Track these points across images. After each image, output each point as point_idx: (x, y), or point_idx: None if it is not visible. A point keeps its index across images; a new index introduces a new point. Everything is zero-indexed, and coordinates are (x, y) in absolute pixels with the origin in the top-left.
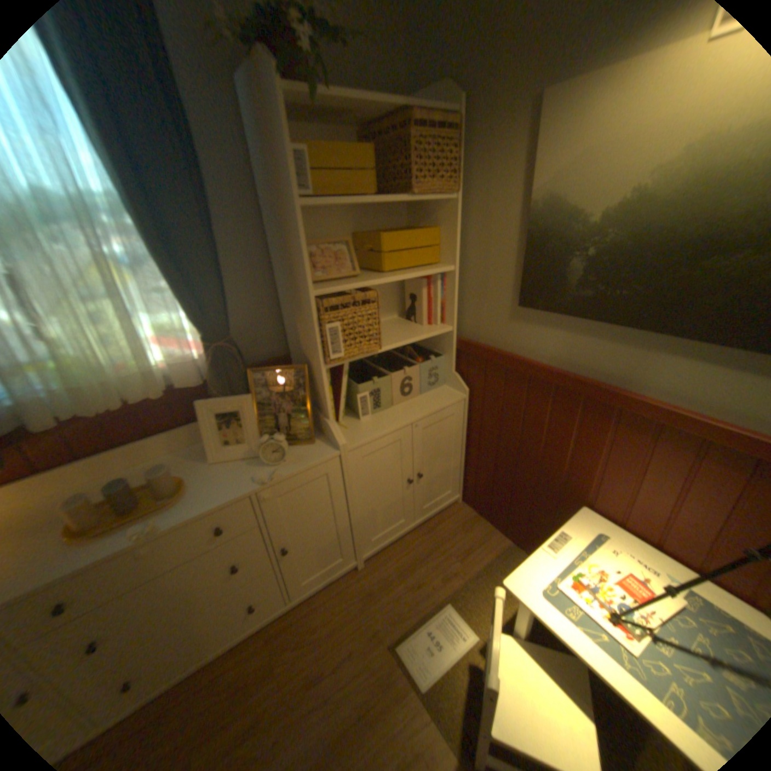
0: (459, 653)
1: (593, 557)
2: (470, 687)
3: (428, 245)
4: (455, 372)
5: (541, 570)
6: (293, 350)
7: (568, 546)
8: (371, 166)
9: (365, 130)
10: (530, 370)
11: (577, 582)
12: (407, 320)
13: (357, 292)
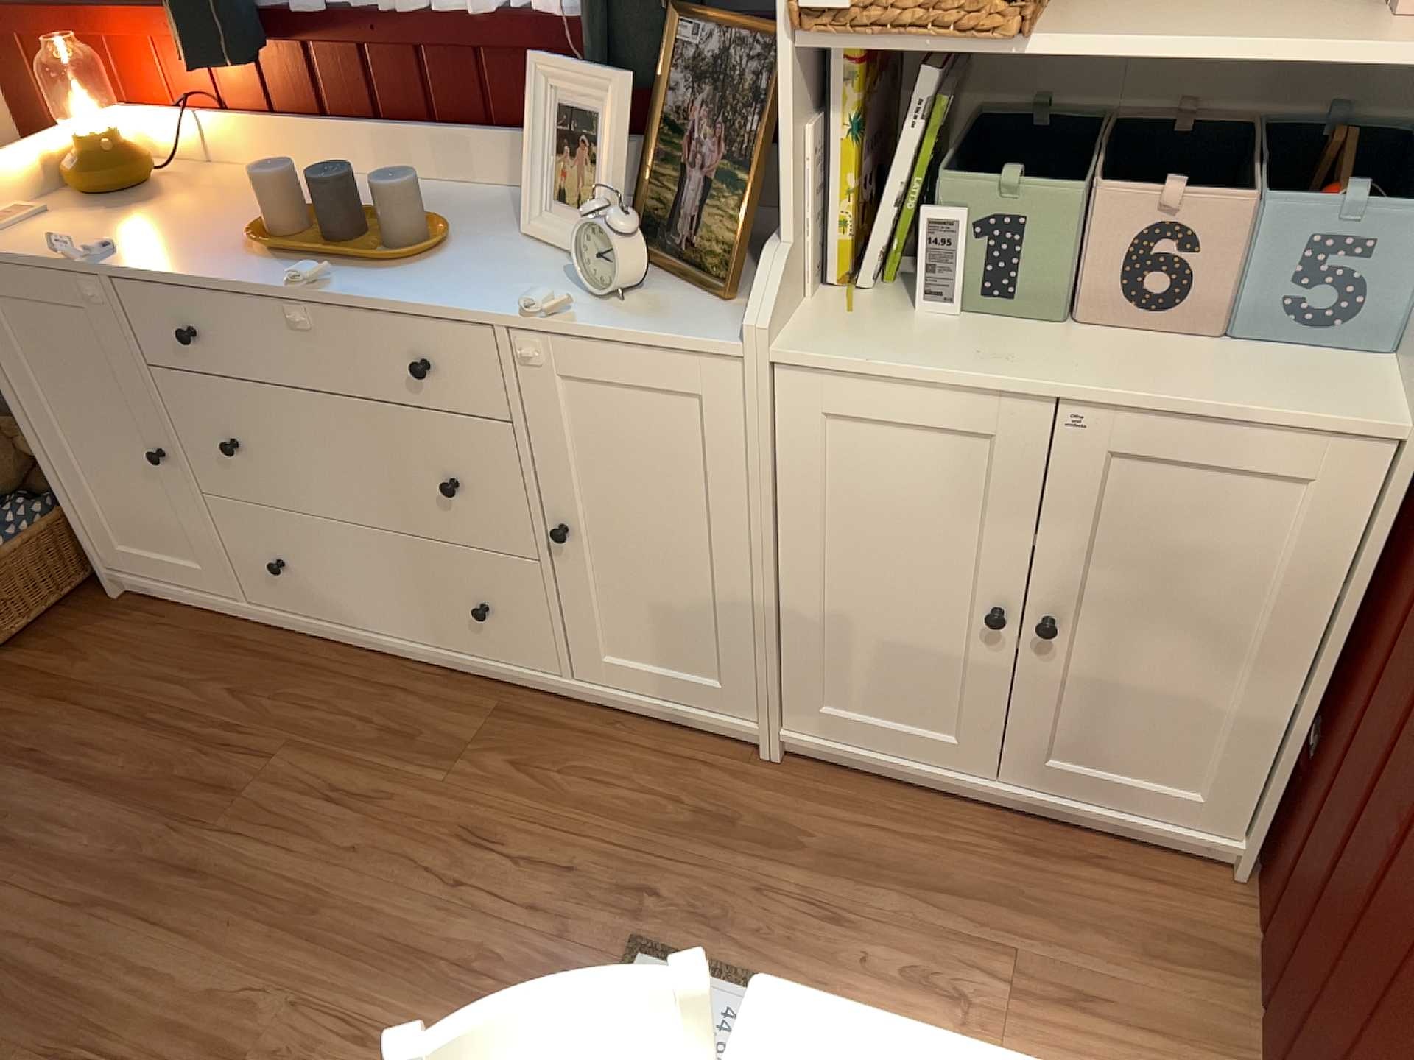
0: None
1: None
2: None
3: None
4: None
5: None
6: None
7: None
8: None
9: None
10: None
11: None
12: None
13: None
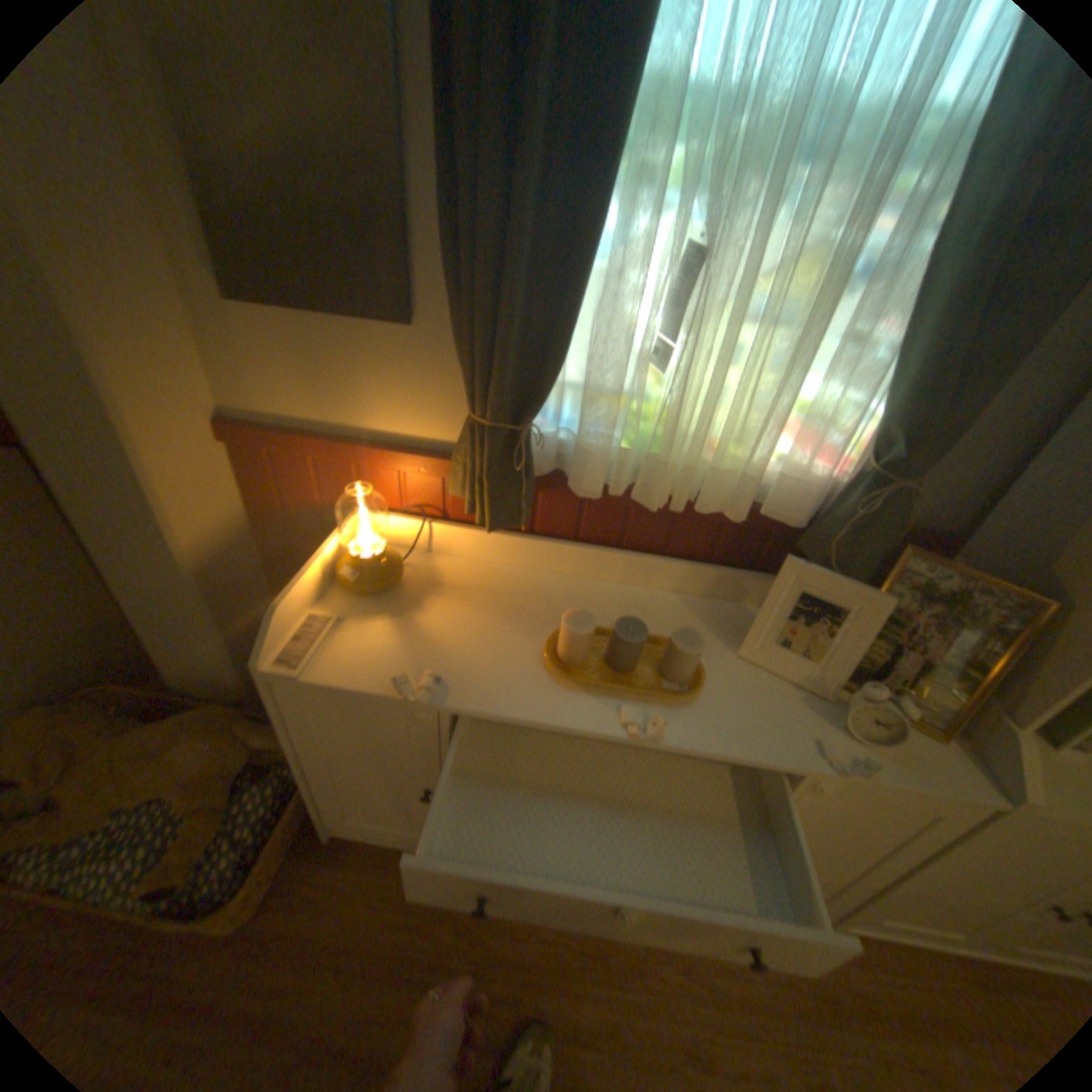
0: None
1: None
2: None
3: None
4: None
5: None
6: (992, 539)
7: None
8: None
9: None
10: None
11: None
12: None
13: None
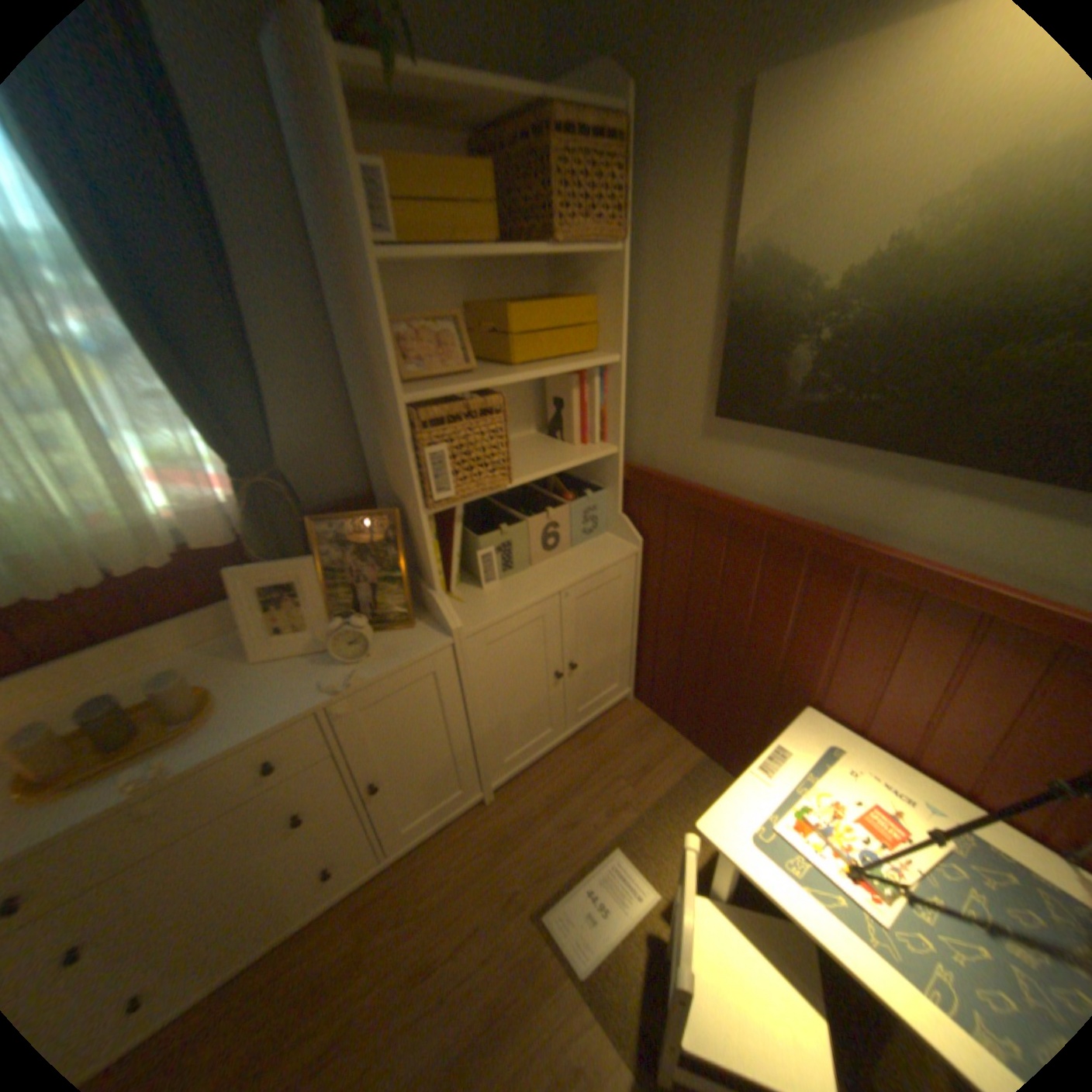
0: (633, 919)
1: (822, 782)
2: (650, 969)
3: (581, 323)
4: (622, 514)
5: (750, 804)
6: (377, 486)
7: (787, 766)
8: (491, 197)
9: (479, 139)
10: (732, 512)
11: (801, 820)
12: (550, 438)
13: (474, 396)
